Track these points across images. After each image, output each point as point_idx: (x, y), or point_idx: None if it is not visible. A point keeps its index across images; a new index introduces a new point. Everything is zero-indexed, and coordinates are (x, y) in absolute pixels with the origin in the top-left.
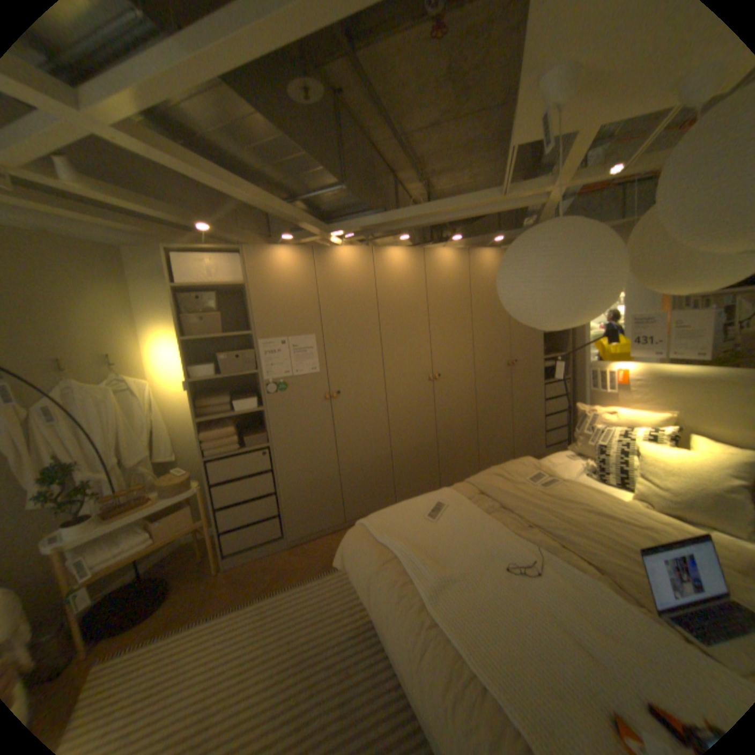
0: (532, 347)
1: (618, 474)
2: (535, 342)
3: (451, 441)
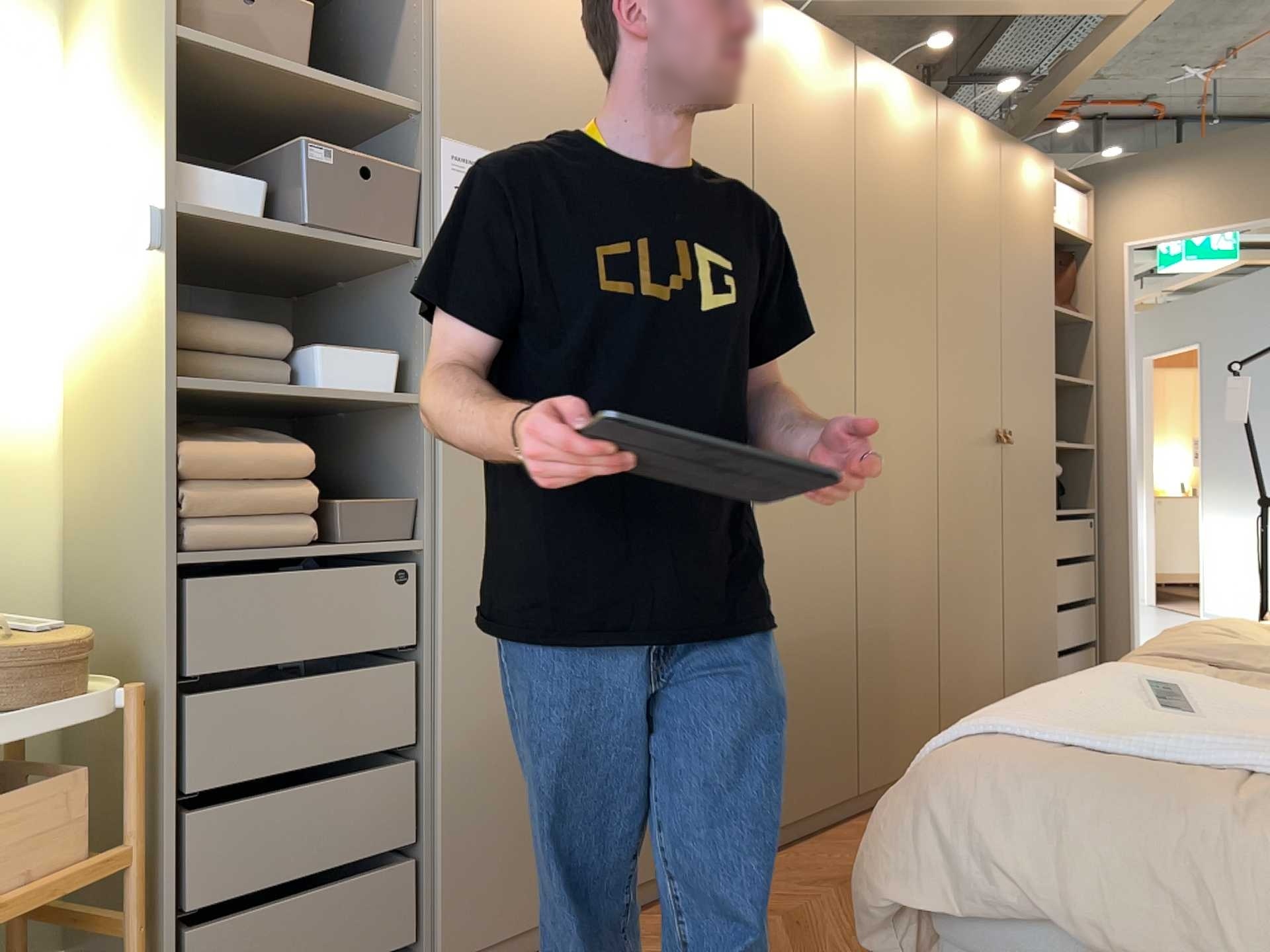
0: (1026, 407)
1: None
2: (1032, 395)
3: (877, 638)
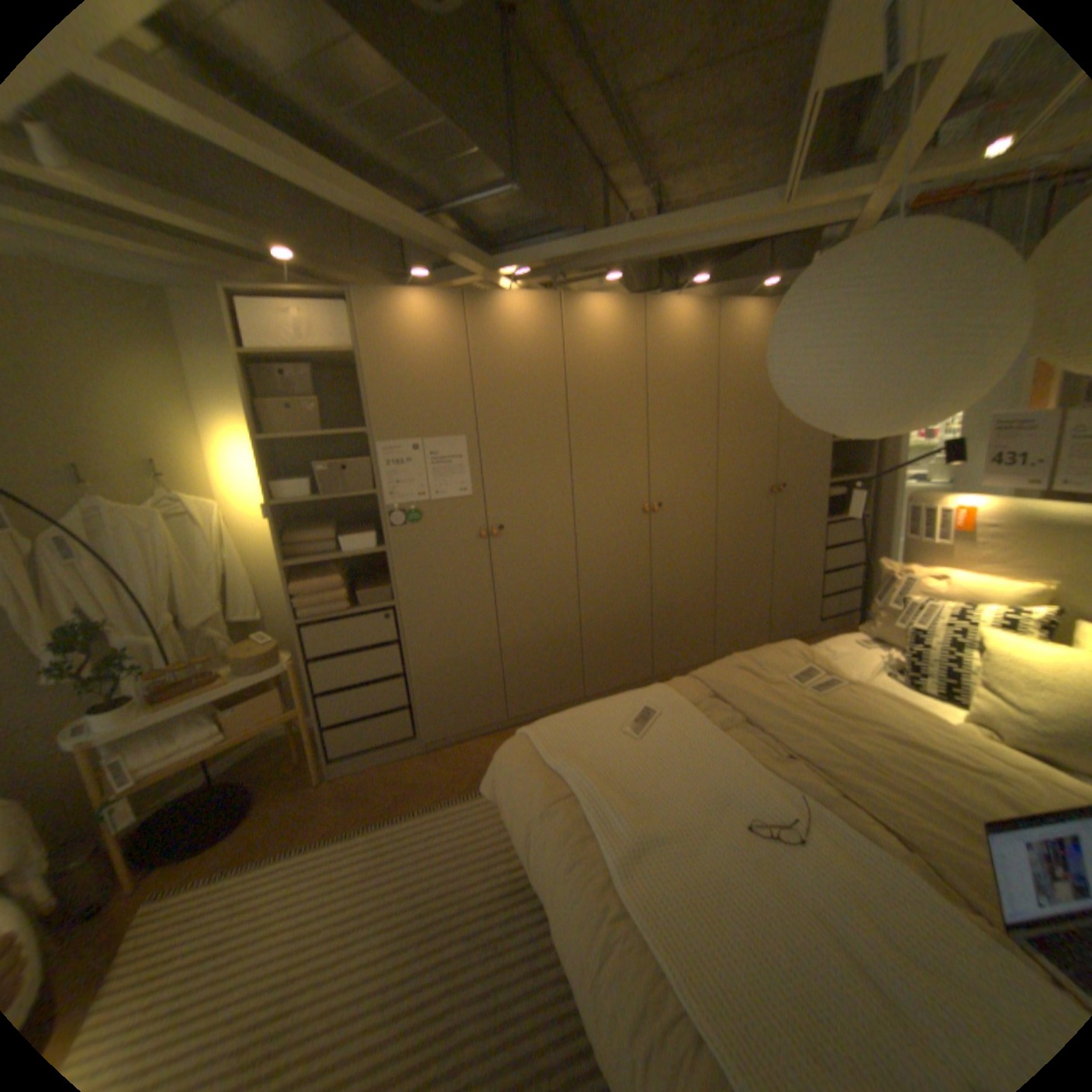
0: (811, 465)
1: (943, 679)
2: (817, 457)
3: (673, 607)
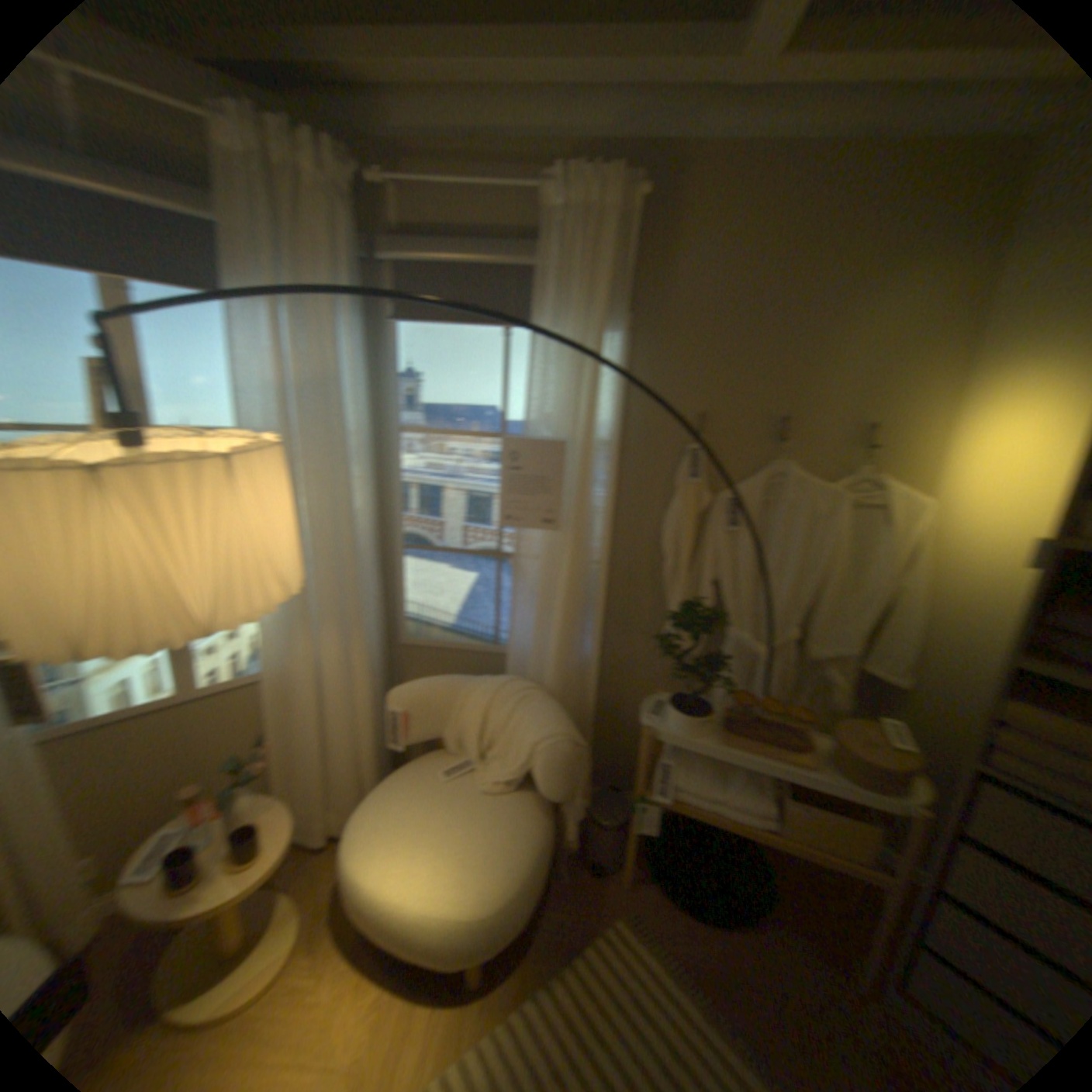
0: None
1: None
2: None
3: None
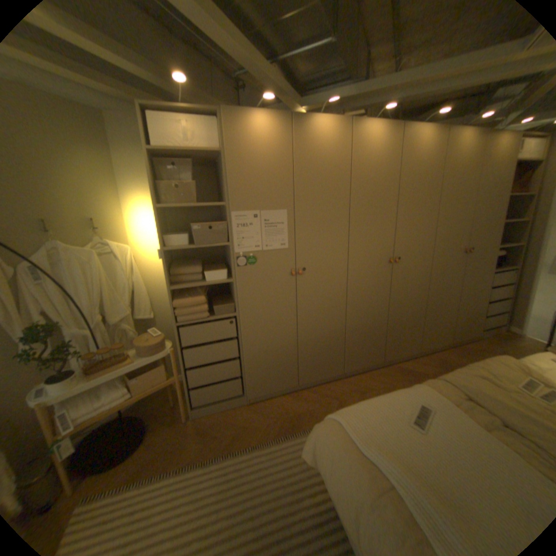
0: (490, 236)
1: None
2: (495, 231)
3: (400, 321)
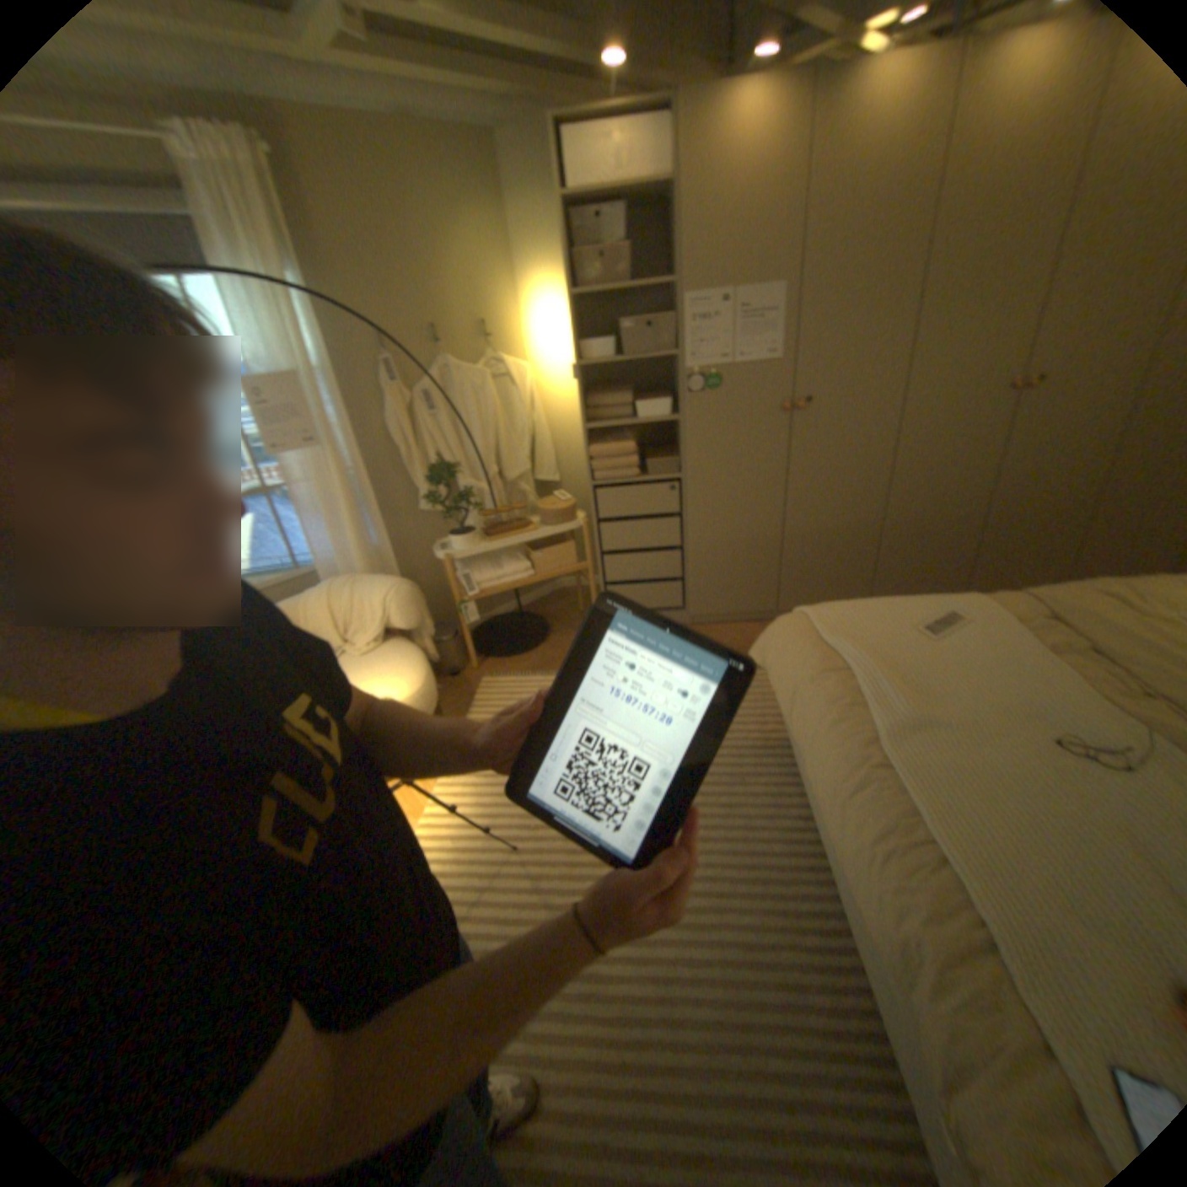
0: None
1: None
2: None
3: (1021, 520)
